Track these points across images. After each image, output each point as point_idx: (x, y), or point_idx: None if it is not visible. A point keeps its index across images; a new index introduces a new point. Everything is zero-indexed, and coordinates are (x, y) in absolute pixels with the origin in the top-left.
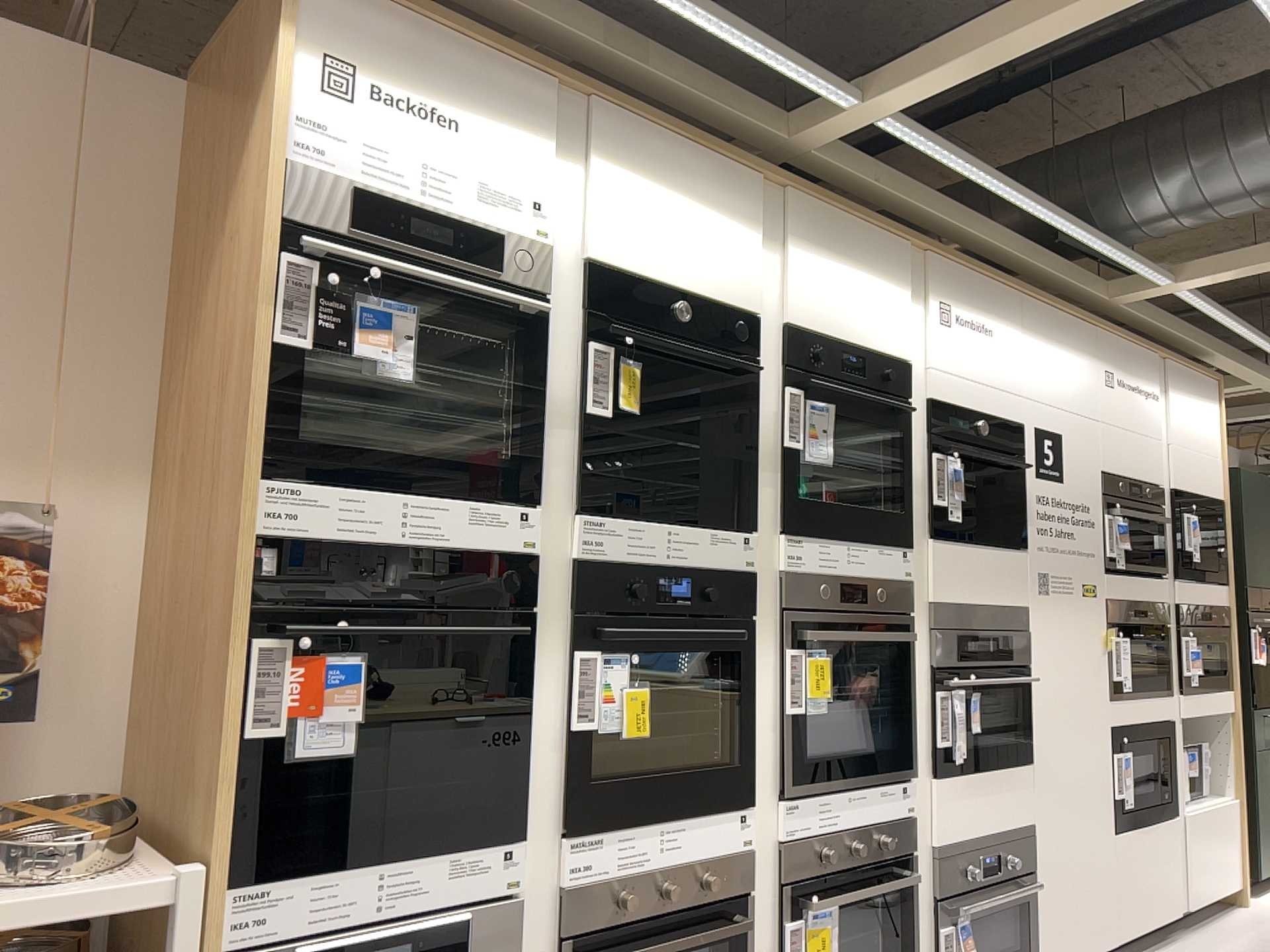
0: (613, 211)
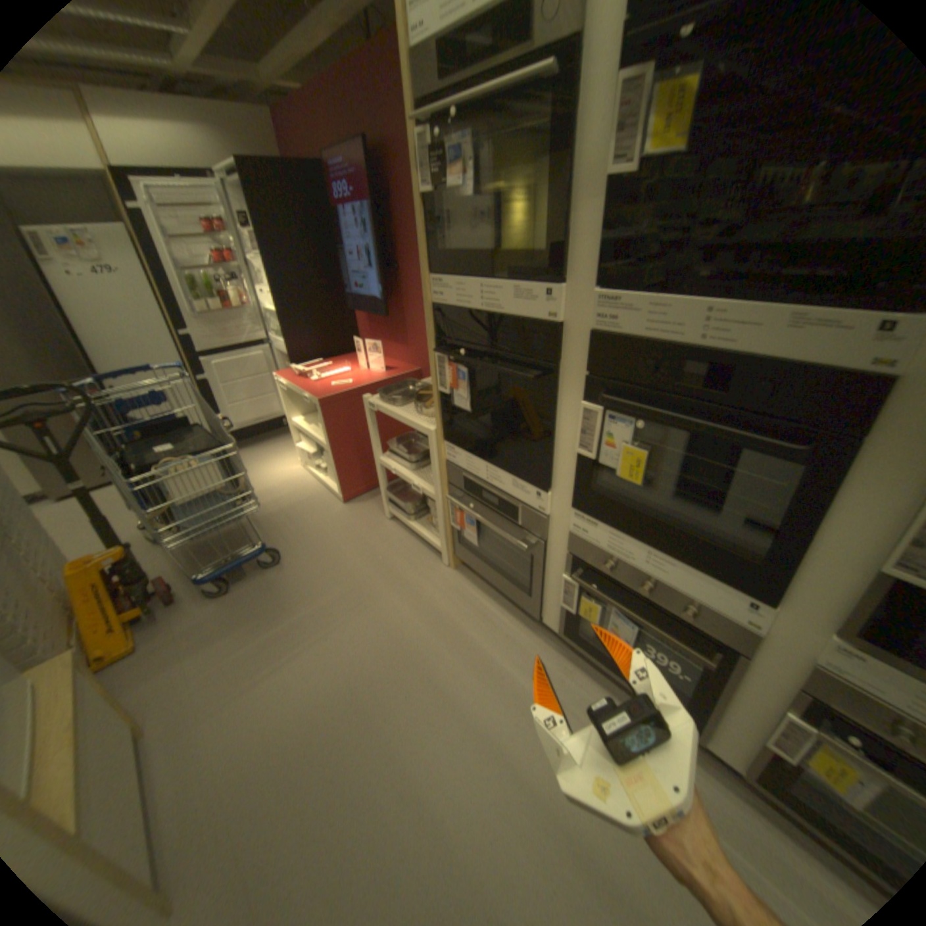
0: None
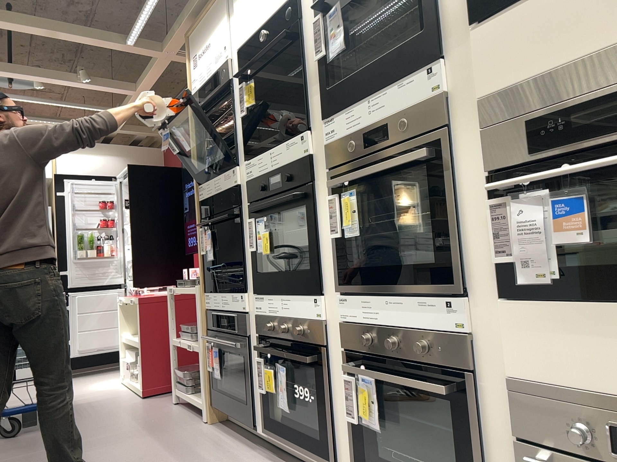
0: (238, 17)
